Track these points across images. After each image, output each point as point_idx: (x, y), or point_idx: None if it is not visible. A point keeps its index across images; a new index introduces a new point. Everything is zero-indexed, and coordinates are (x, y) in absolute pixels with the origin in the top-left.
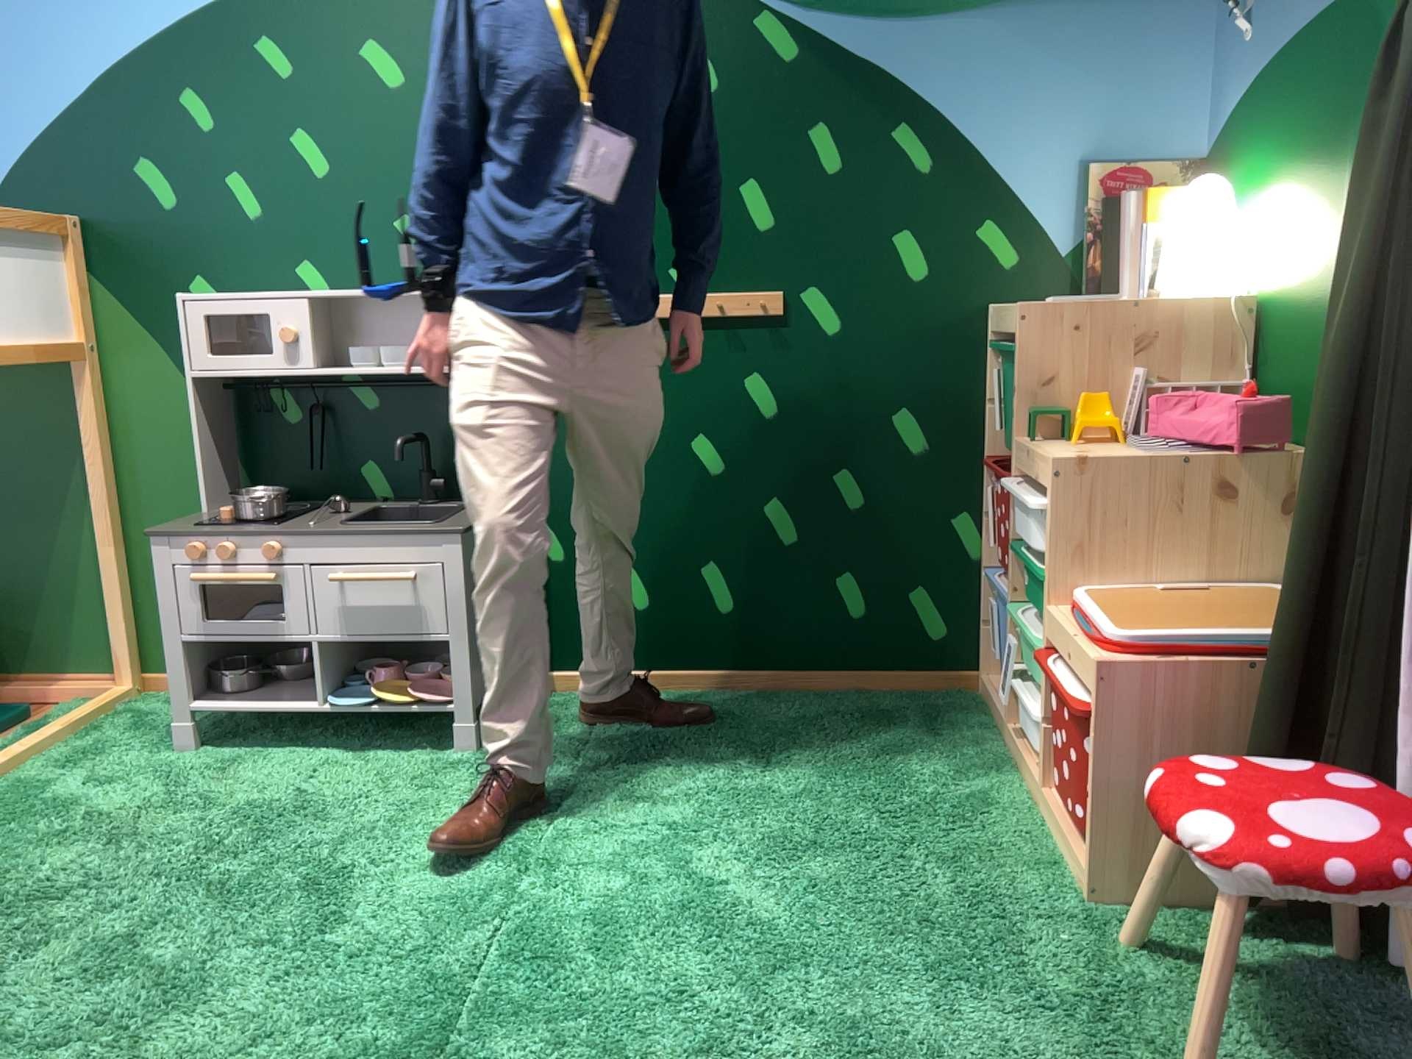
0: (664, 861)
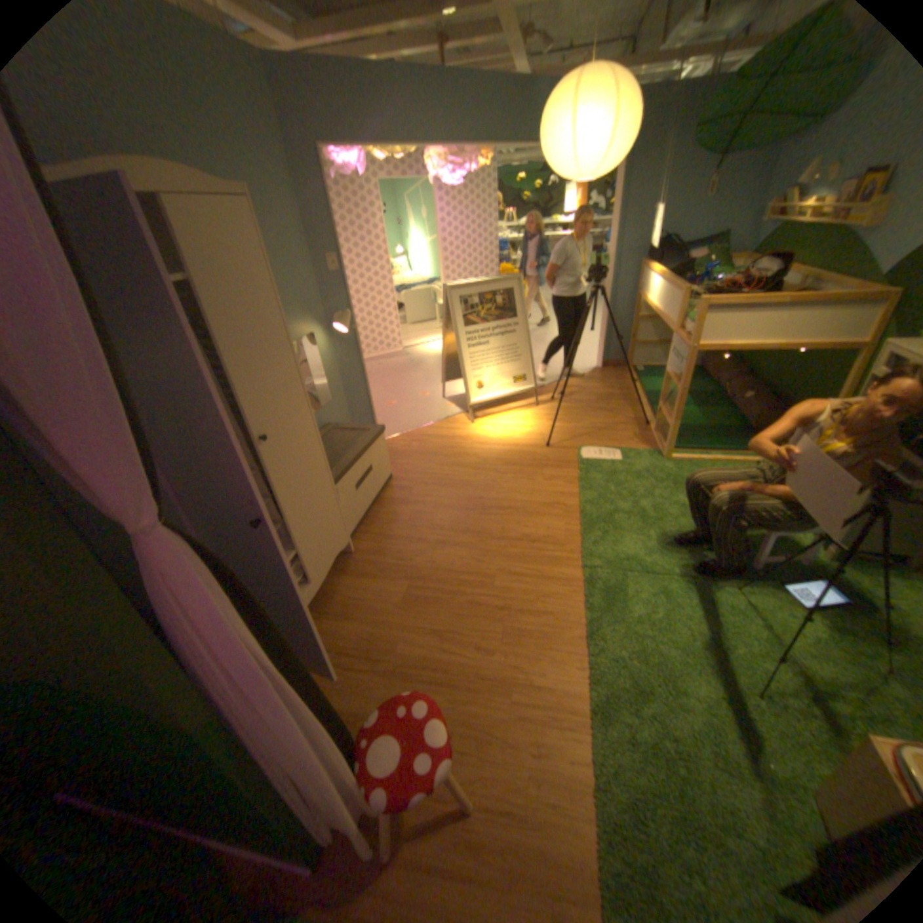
0: (767, 624)
